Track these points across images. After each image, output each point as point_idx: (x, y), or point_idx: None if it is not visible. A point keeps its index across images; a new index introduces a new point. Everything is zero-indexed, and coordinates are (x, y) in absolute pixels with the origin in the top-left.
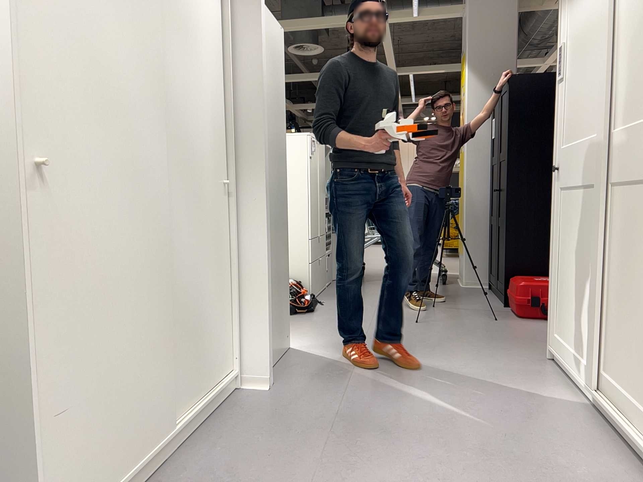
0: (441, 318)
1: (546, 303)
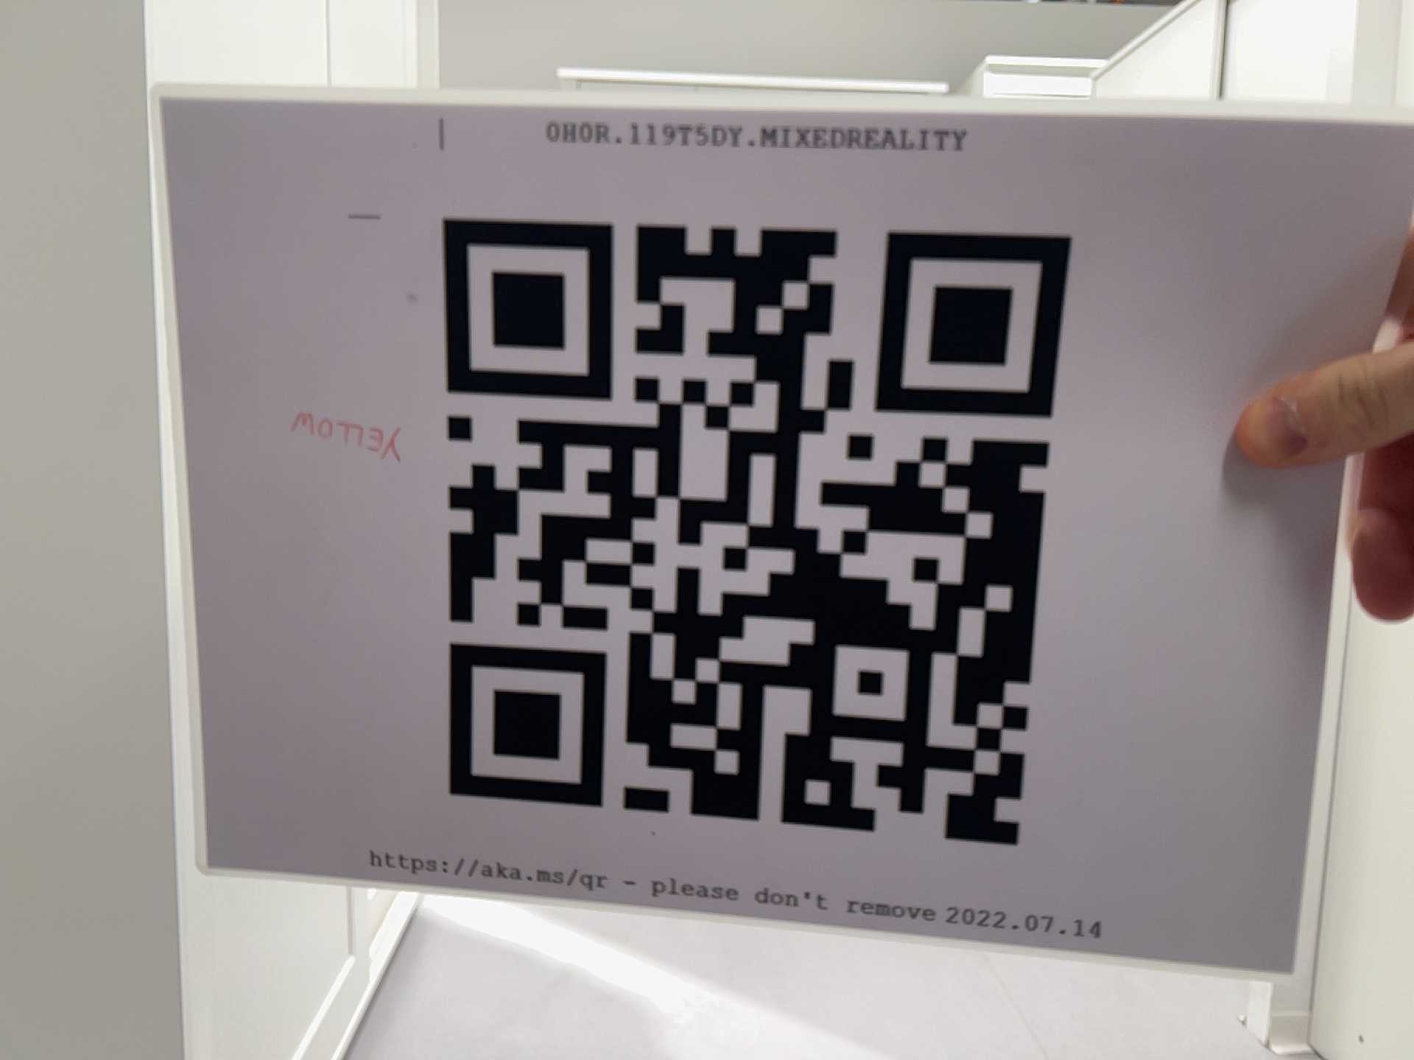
0: None
1: None
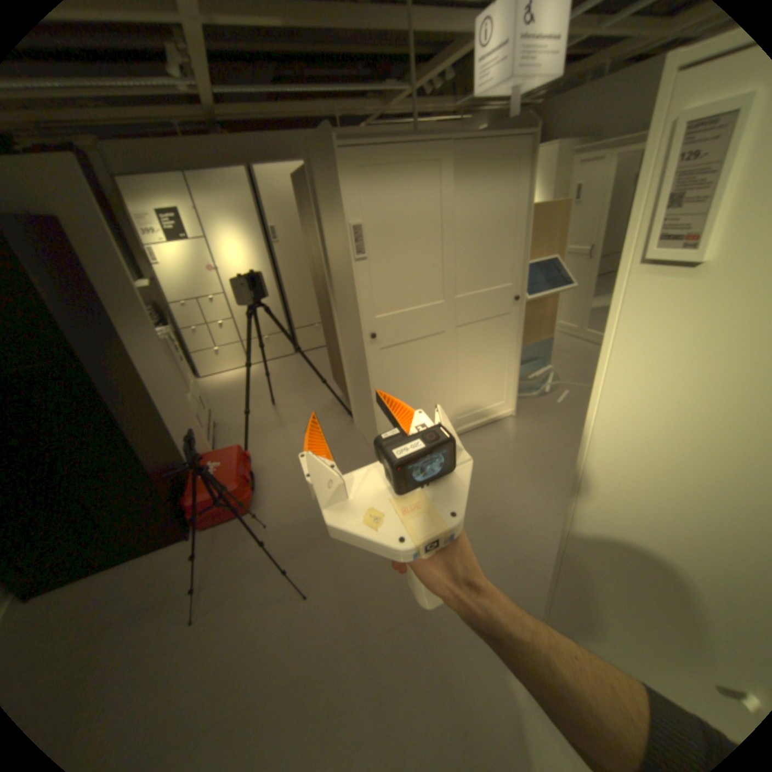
0: (270, 581)
1: (248, 480)
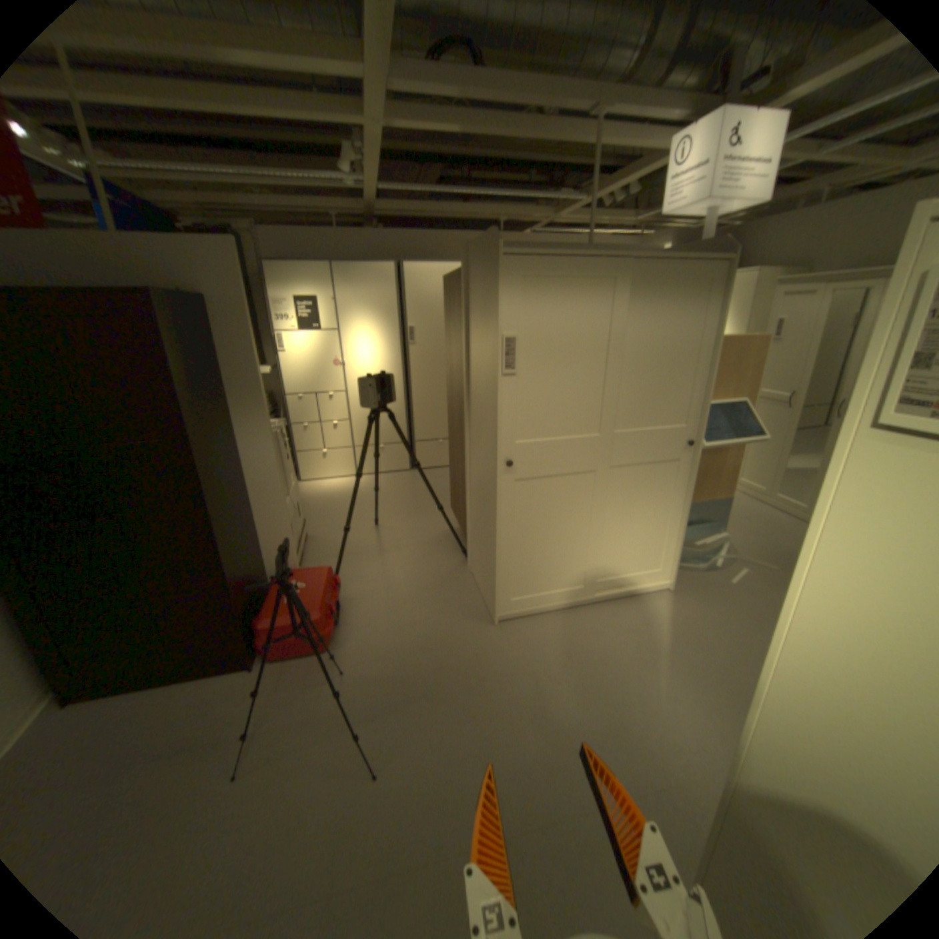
0: (335, 747)
1: (332, 612)
